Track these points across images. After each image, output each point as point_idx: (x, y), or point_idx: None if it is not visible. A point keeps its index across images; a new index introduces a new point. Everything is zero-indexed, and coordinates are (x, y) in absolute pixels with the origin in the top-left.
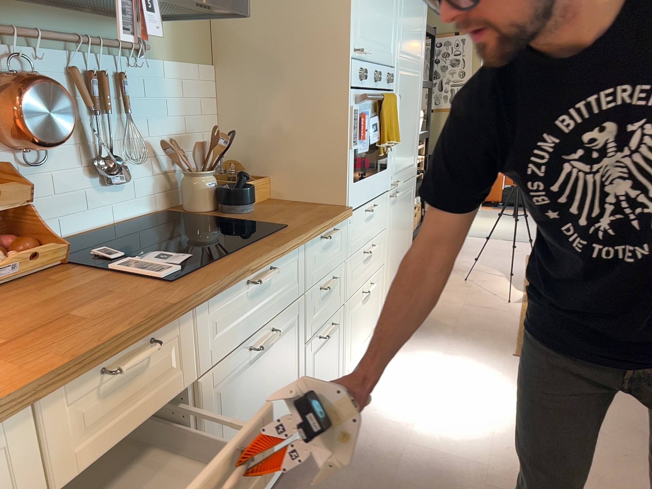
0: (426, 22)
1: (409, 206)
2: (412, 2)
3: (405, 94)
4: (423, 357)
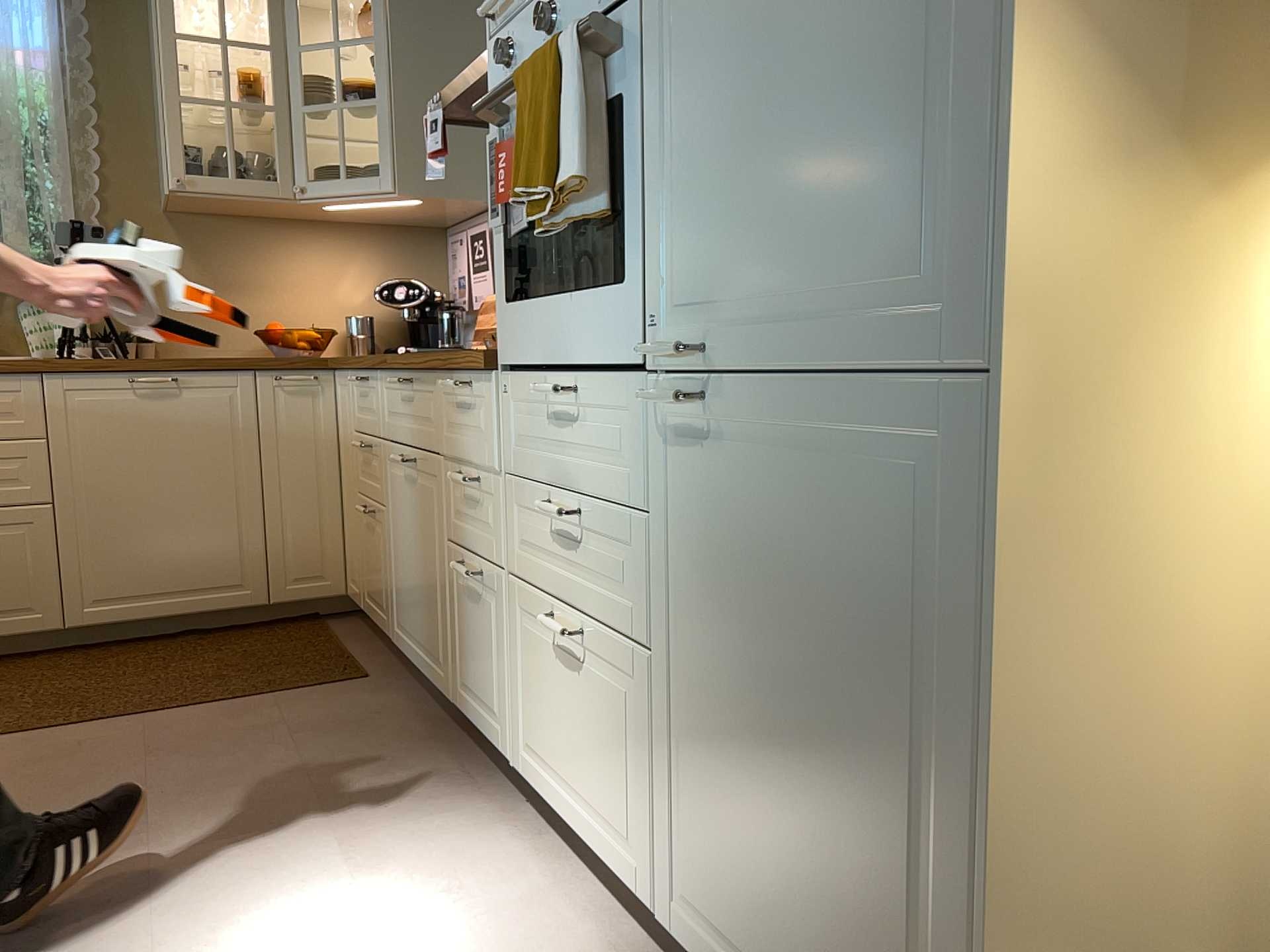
0: None
1: (890, 559)
2: None
3: None
4: None
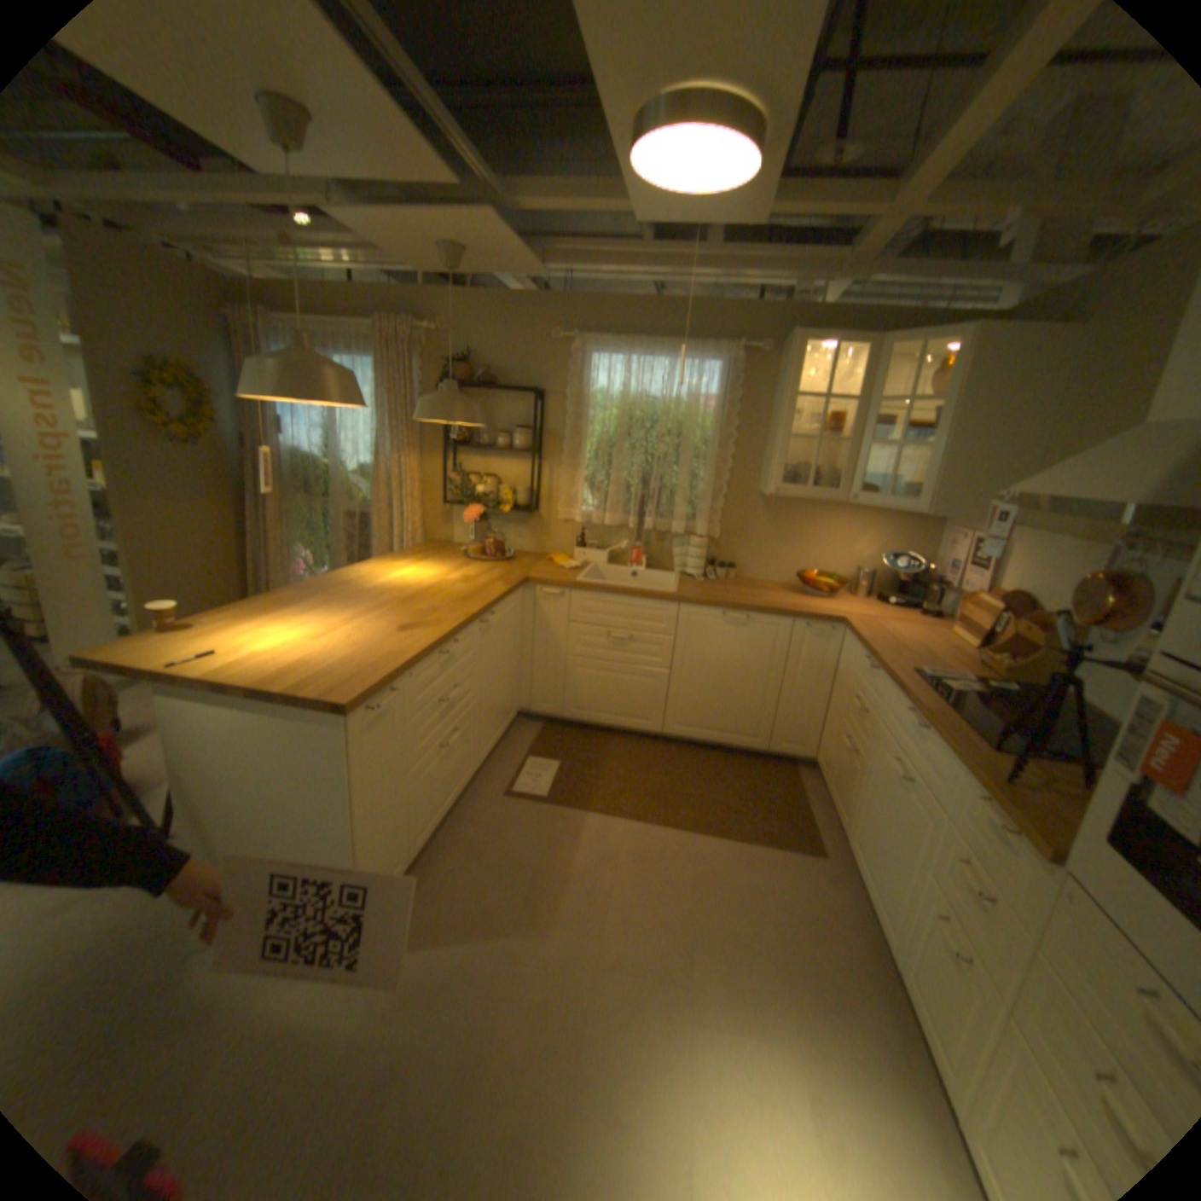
0: None
1: None
2: None
3: None
4: None
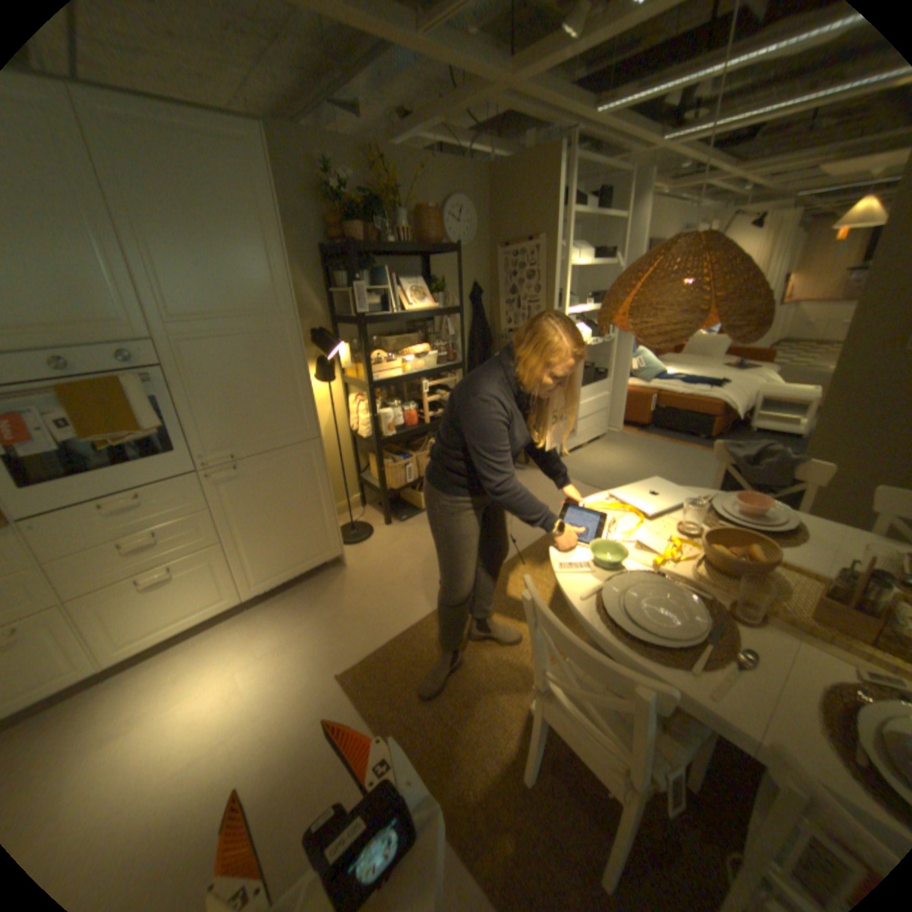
0: (281, 260)
1: (299, 473)
2: (192, 247)
3: (217, 360)
4: (253, 646)
